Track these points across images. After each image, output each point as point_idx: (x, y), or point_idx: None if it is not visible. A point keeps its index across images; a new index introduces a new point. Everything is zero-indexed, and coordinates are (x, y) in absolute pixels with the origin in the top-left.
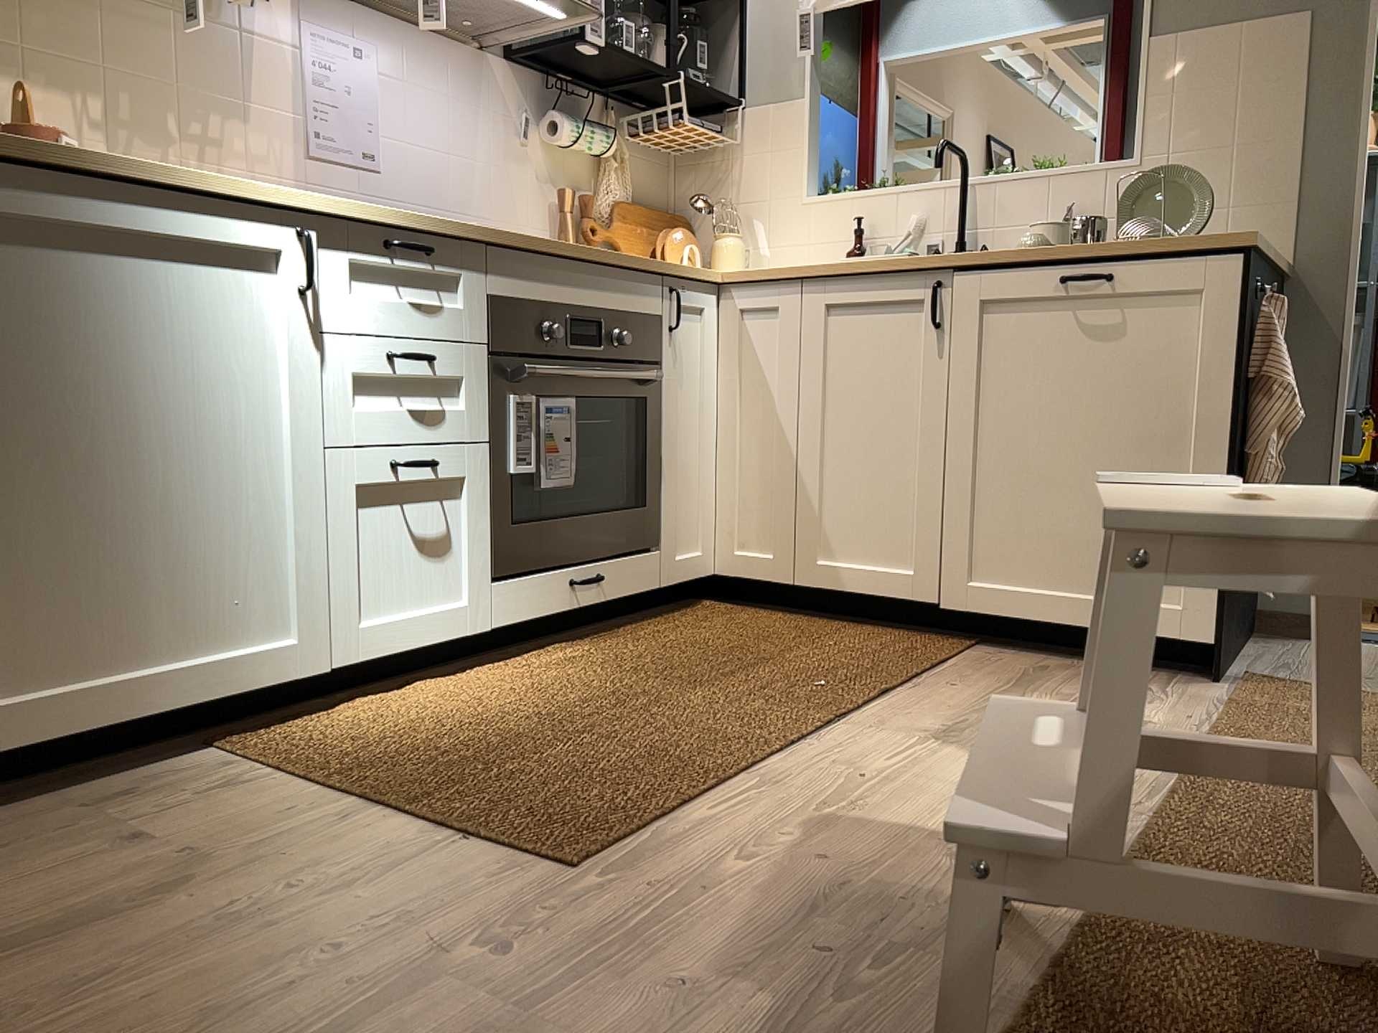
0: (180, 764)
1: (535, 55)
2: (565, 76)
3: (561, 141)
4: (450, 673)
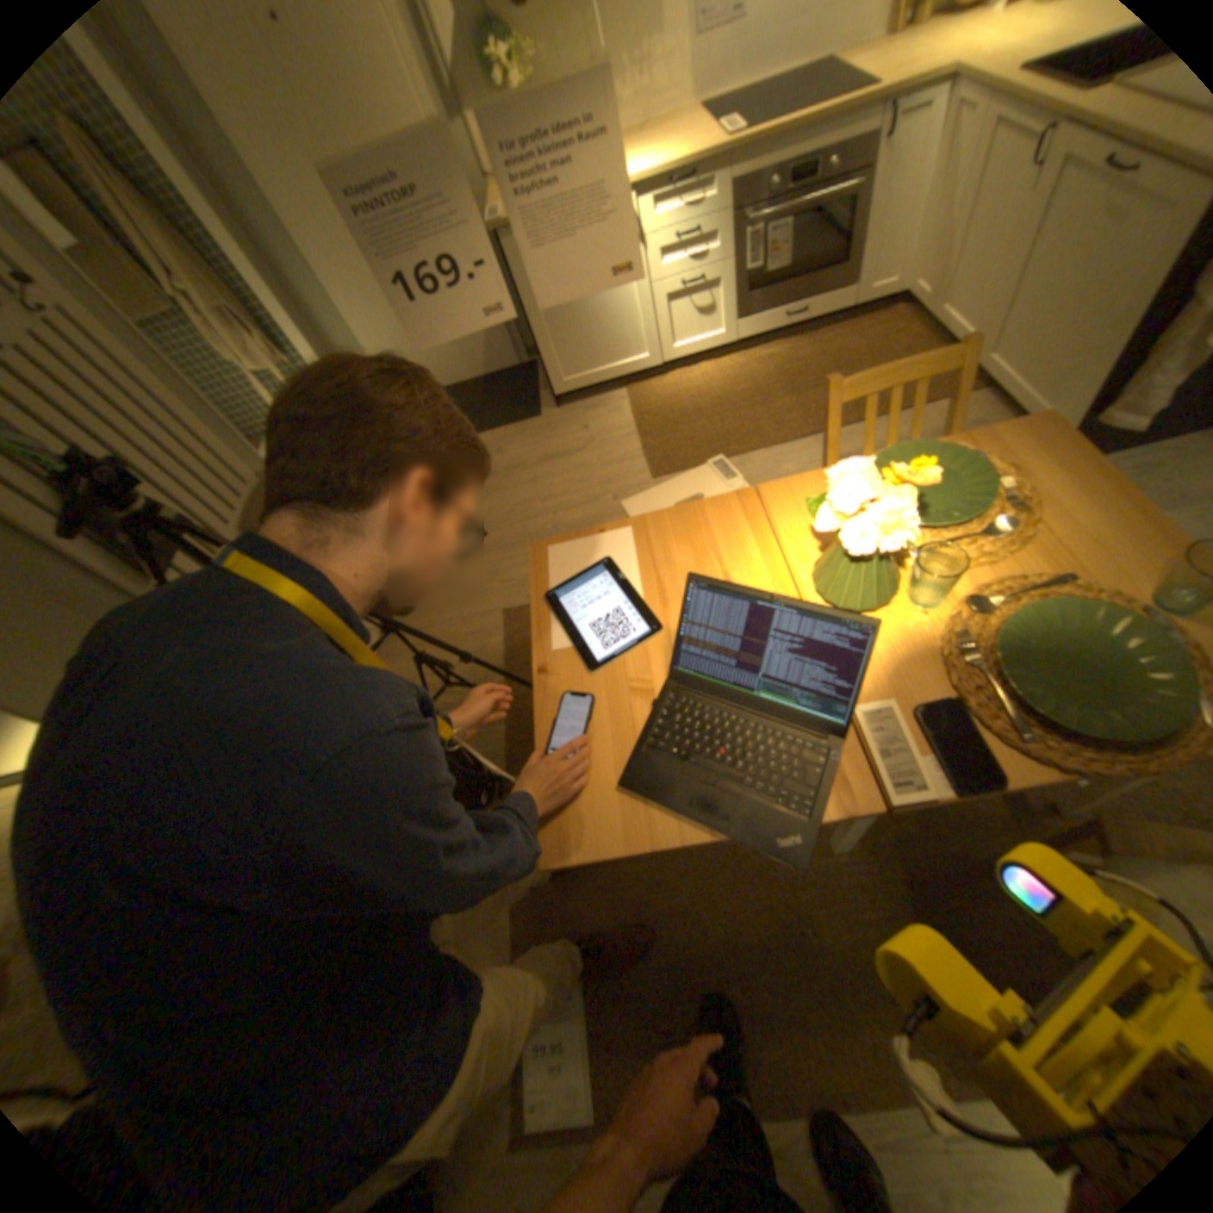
0: (615, 394)
1: None
2: None
3: None
4: (724, 355)
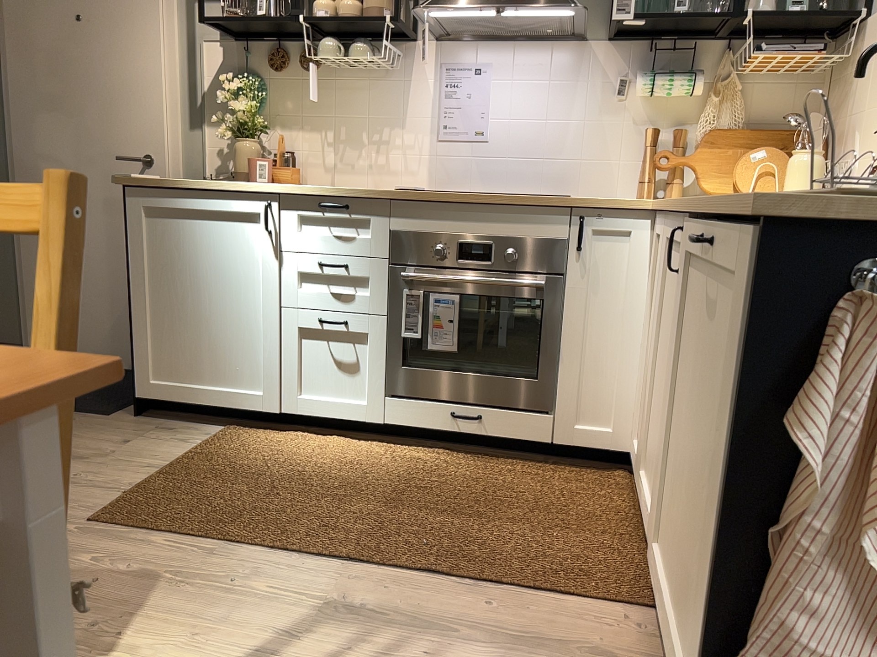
0: (208, 427)
1: (622, 32)
2: (670, 37)
3: (636, 94)
4: (371, 441)
